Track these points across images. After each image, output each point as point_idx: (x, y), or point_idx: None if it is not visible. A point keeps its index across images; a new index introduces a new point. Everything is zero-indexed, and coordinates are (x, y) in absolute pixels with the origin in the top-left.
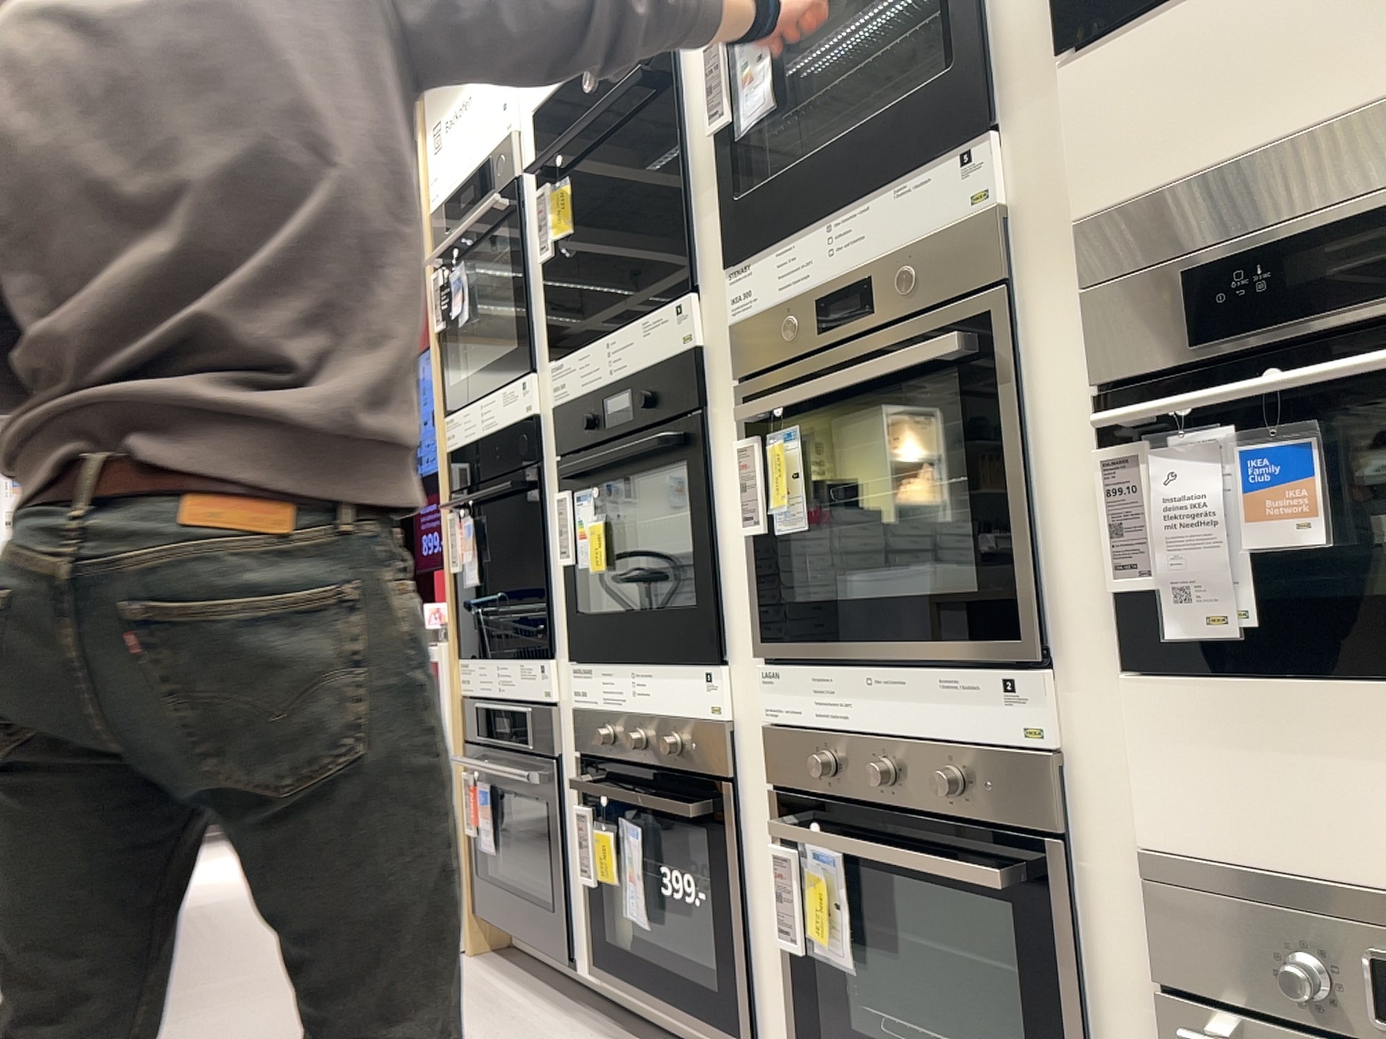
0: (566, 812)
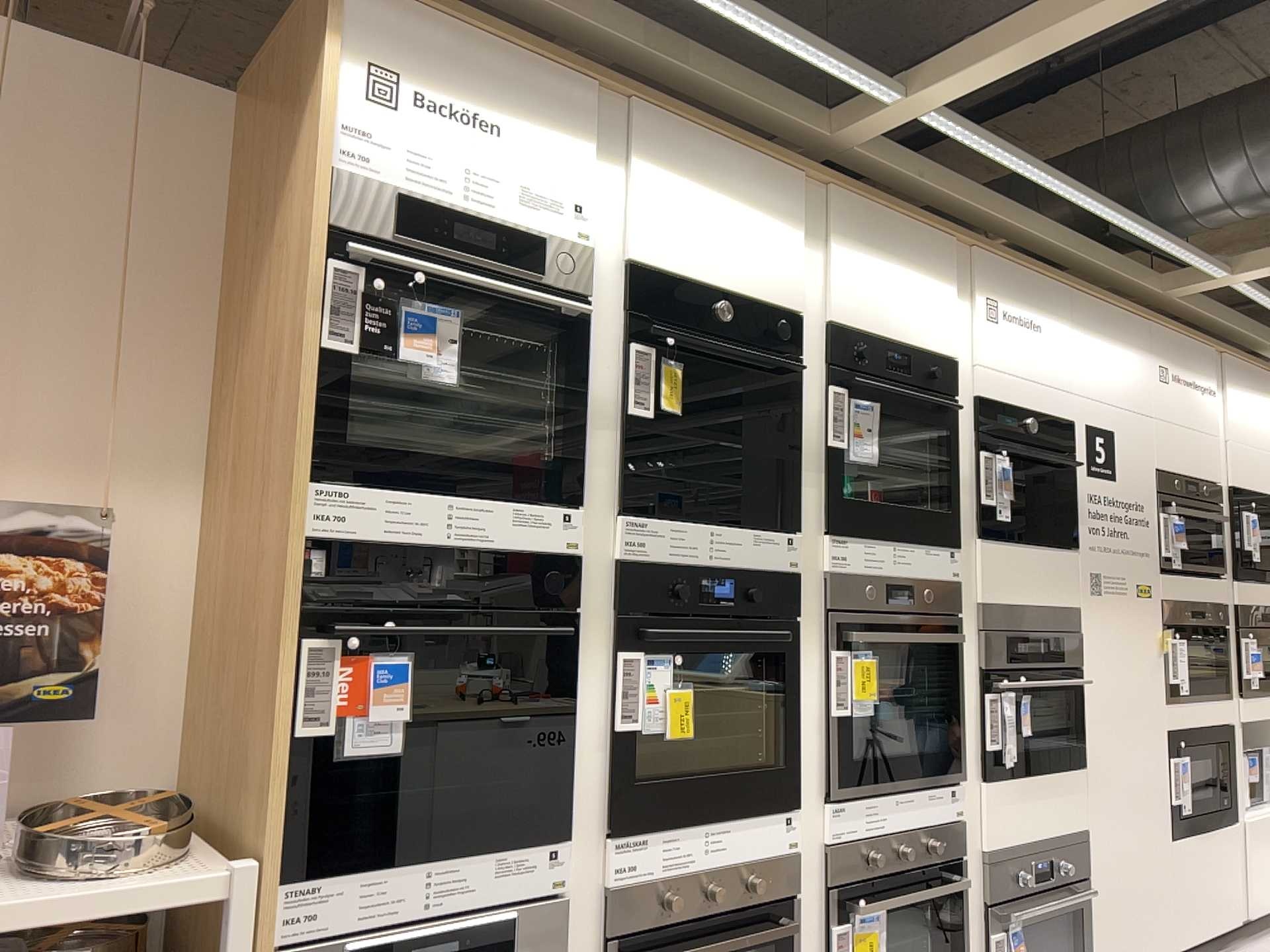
0: None
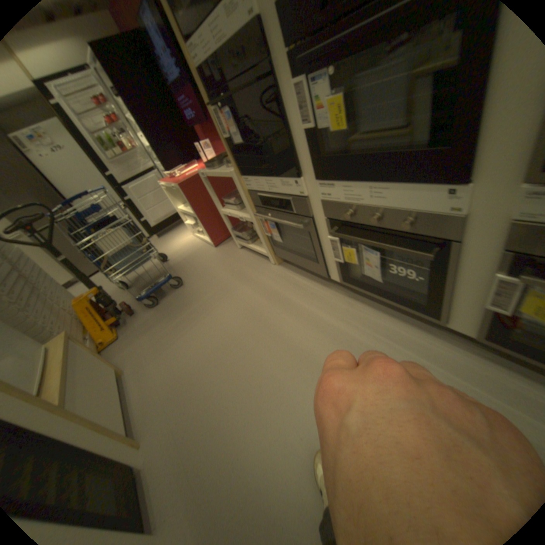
0: (319, 234)
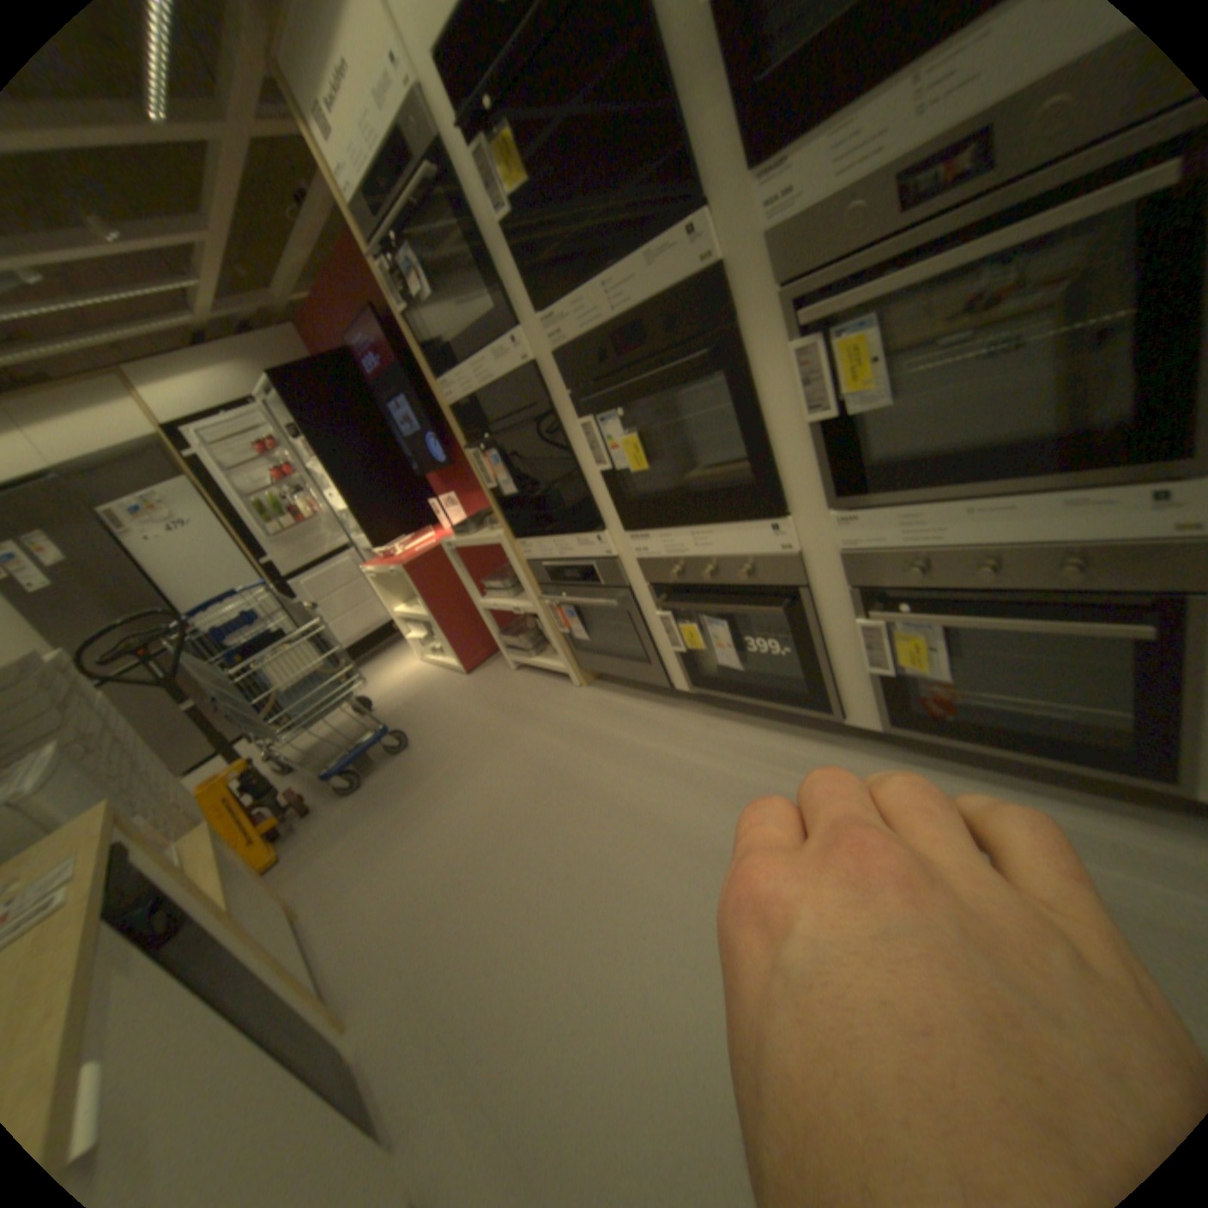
0: (644, 612)
